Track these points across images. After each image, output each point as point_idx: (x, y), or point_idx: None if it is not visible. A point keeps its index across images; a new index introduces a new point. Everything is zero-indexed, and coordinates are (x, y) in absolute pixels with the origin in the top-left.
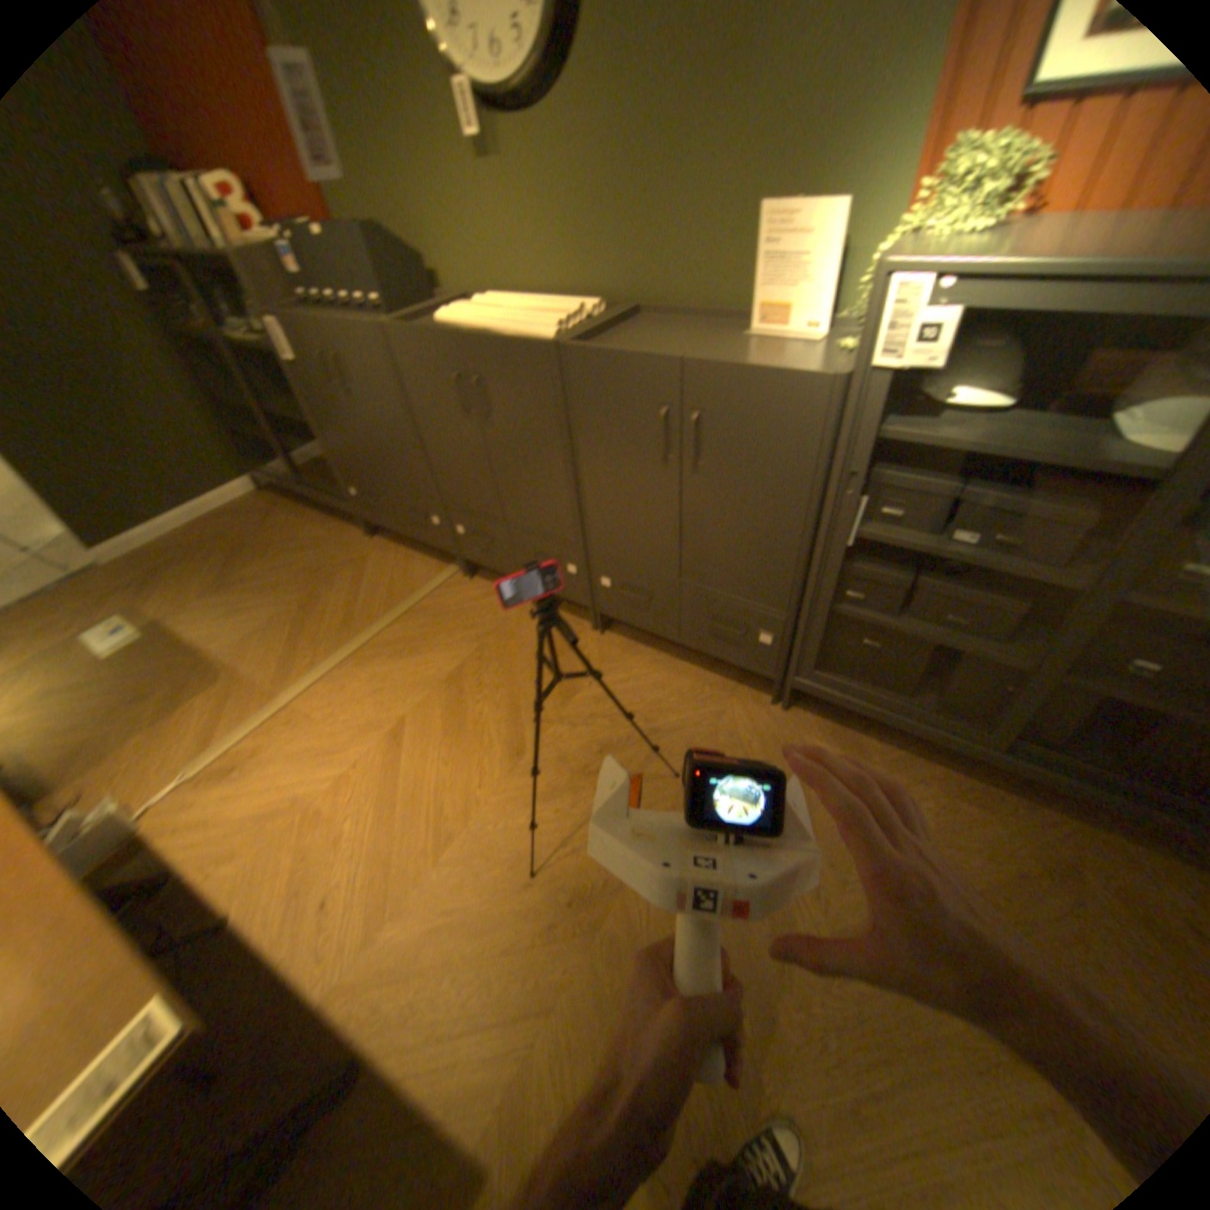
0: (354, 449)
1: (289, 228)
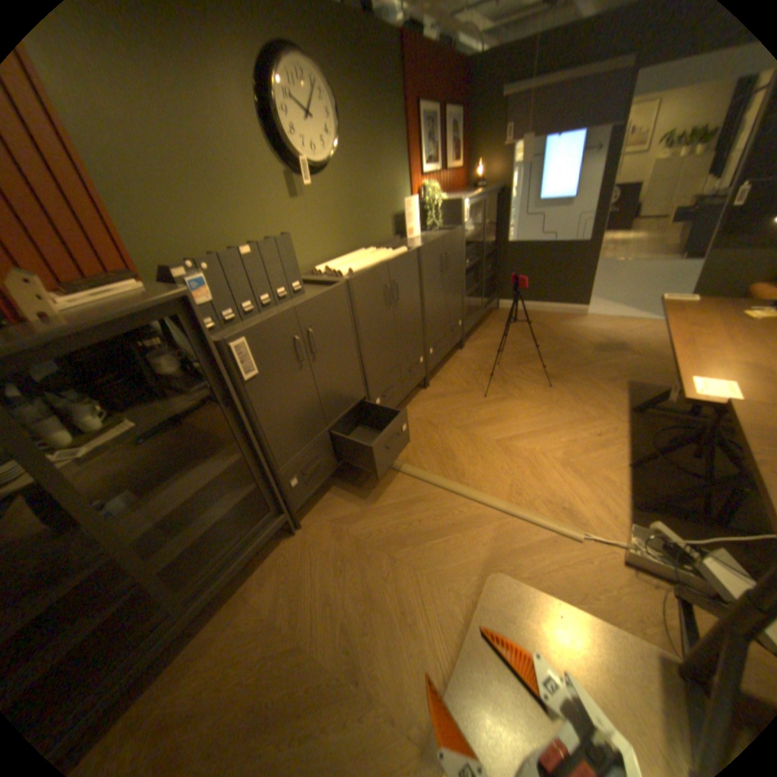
0: (307, 418)
1: (210, 257)
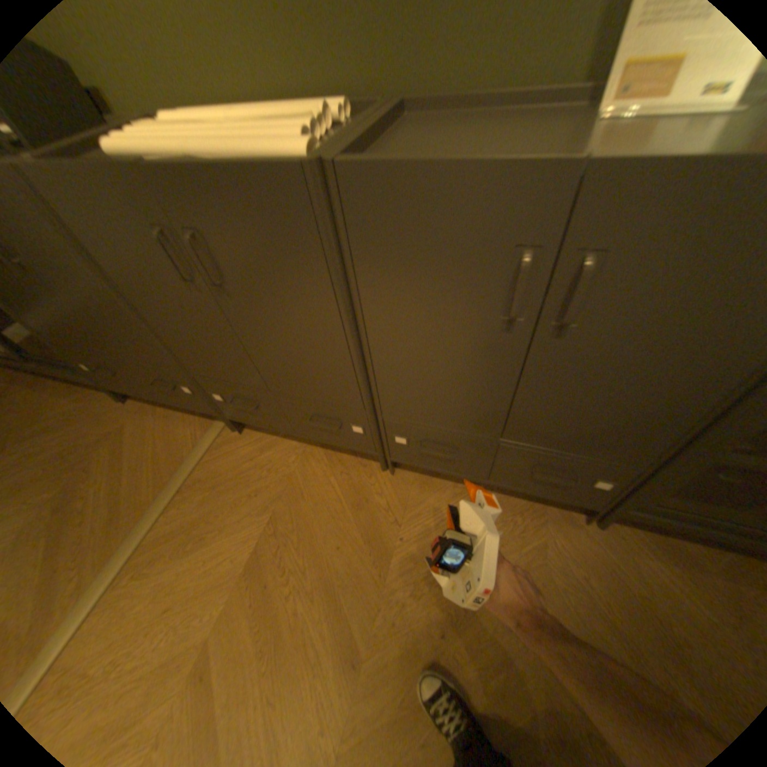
0: (63, 327)
1: None
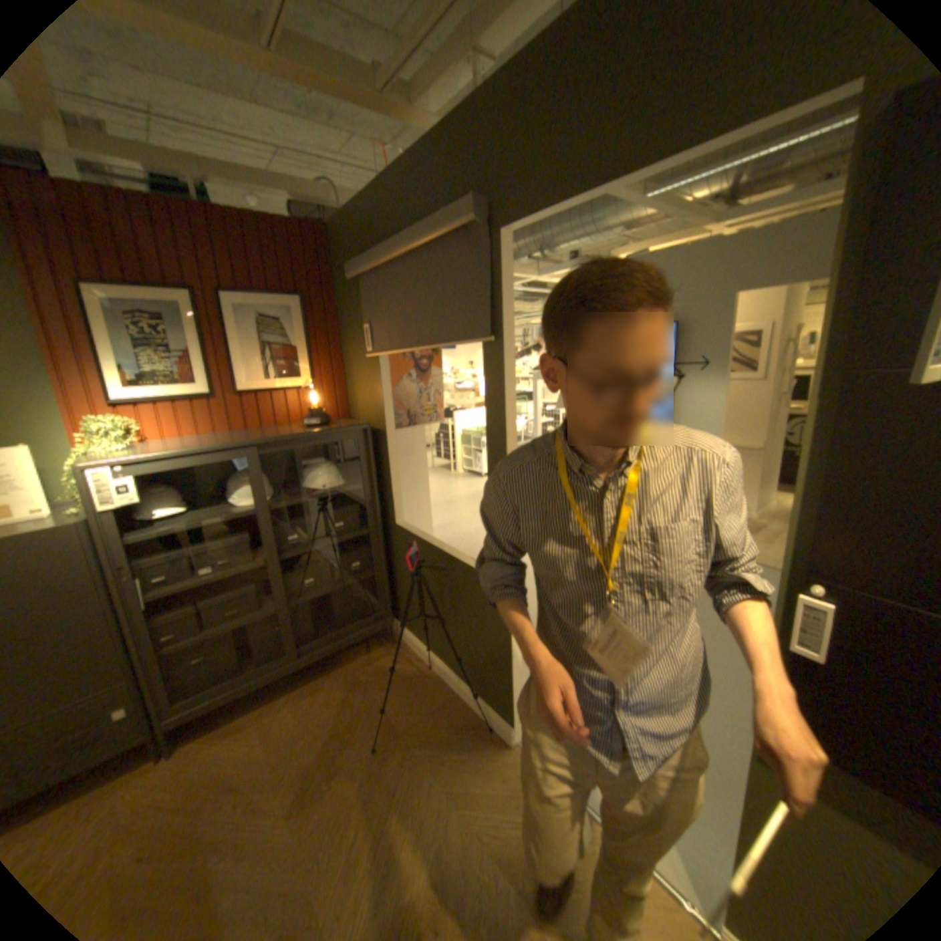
0: None
1: None
